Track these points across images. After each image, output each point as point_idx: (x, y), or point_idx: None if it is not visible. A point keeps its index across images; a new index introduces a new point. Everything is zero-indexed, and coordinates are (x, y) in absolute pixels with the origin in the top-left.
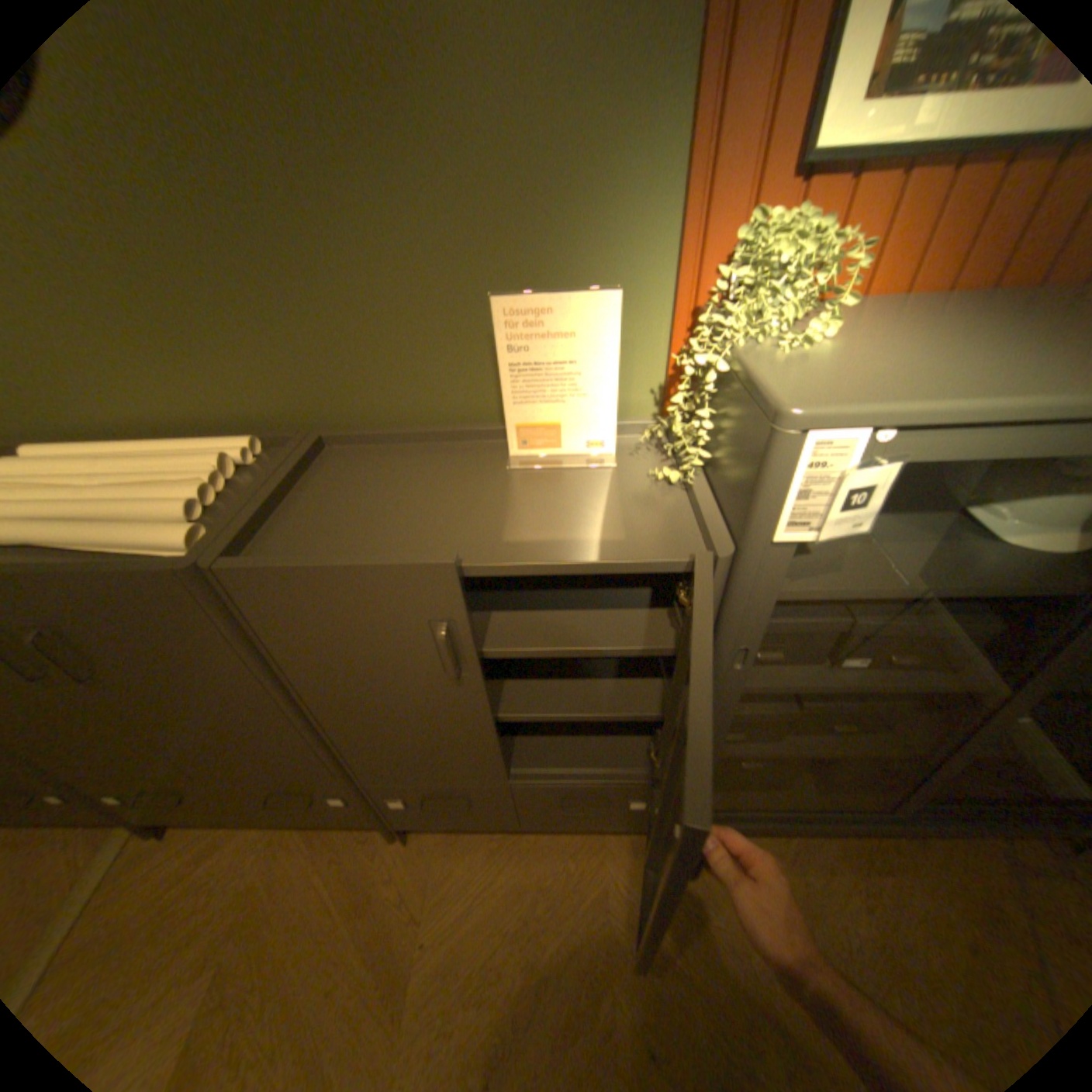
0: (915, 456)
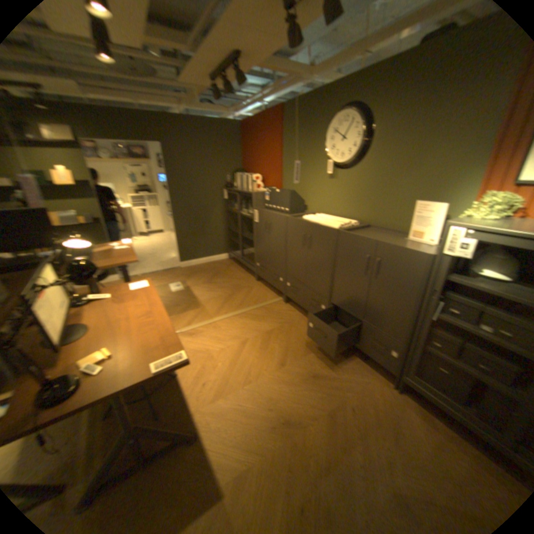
0: (480, 238)
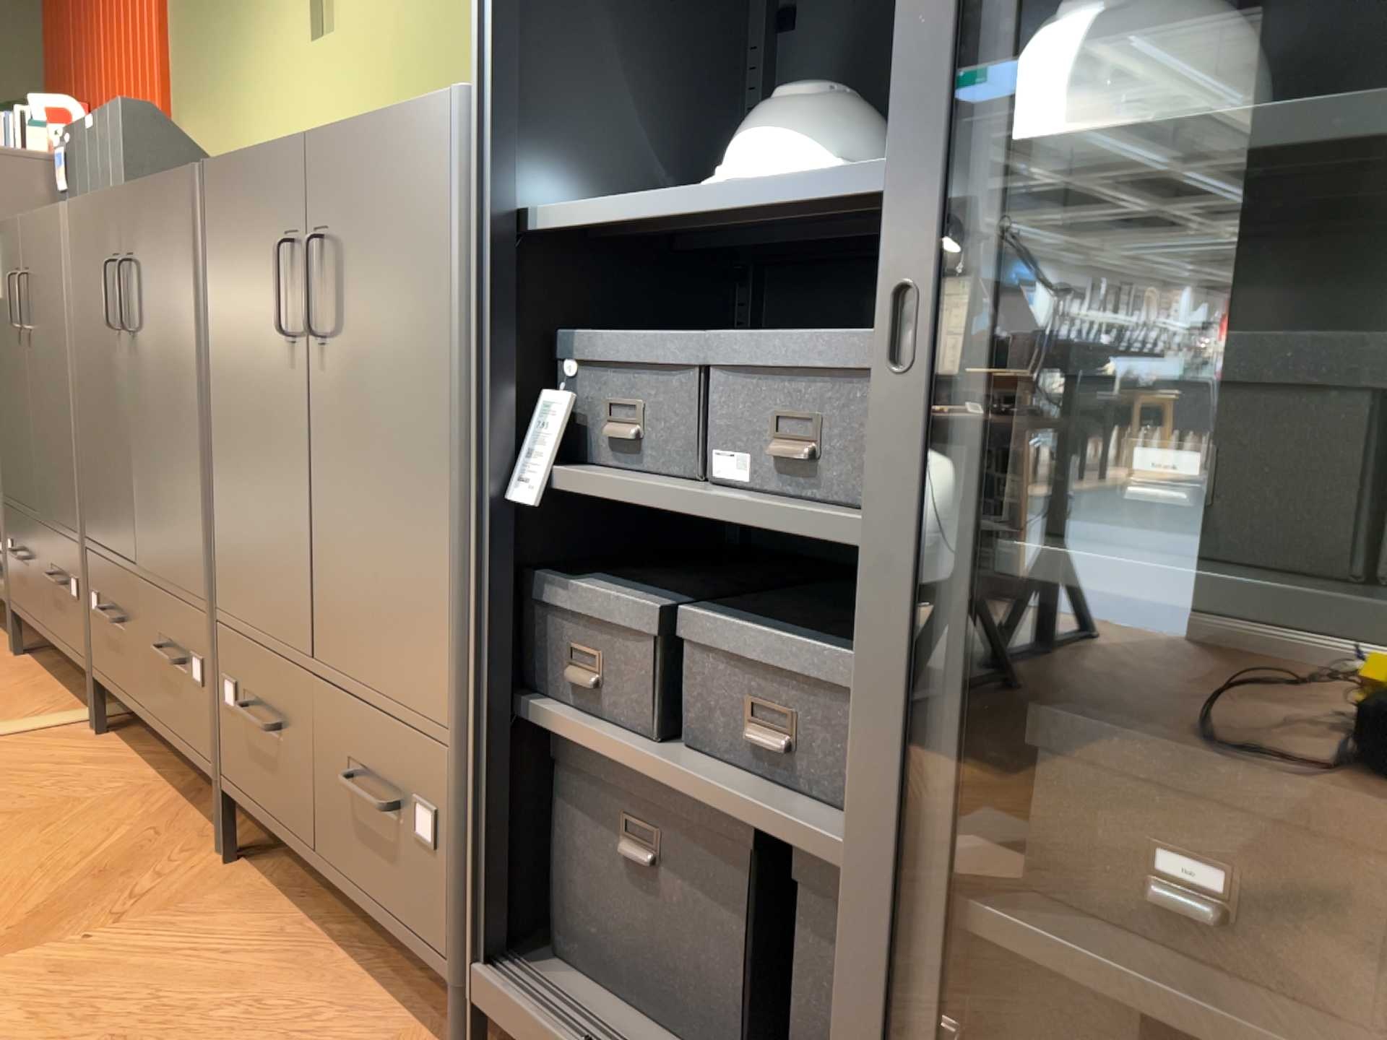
0: None
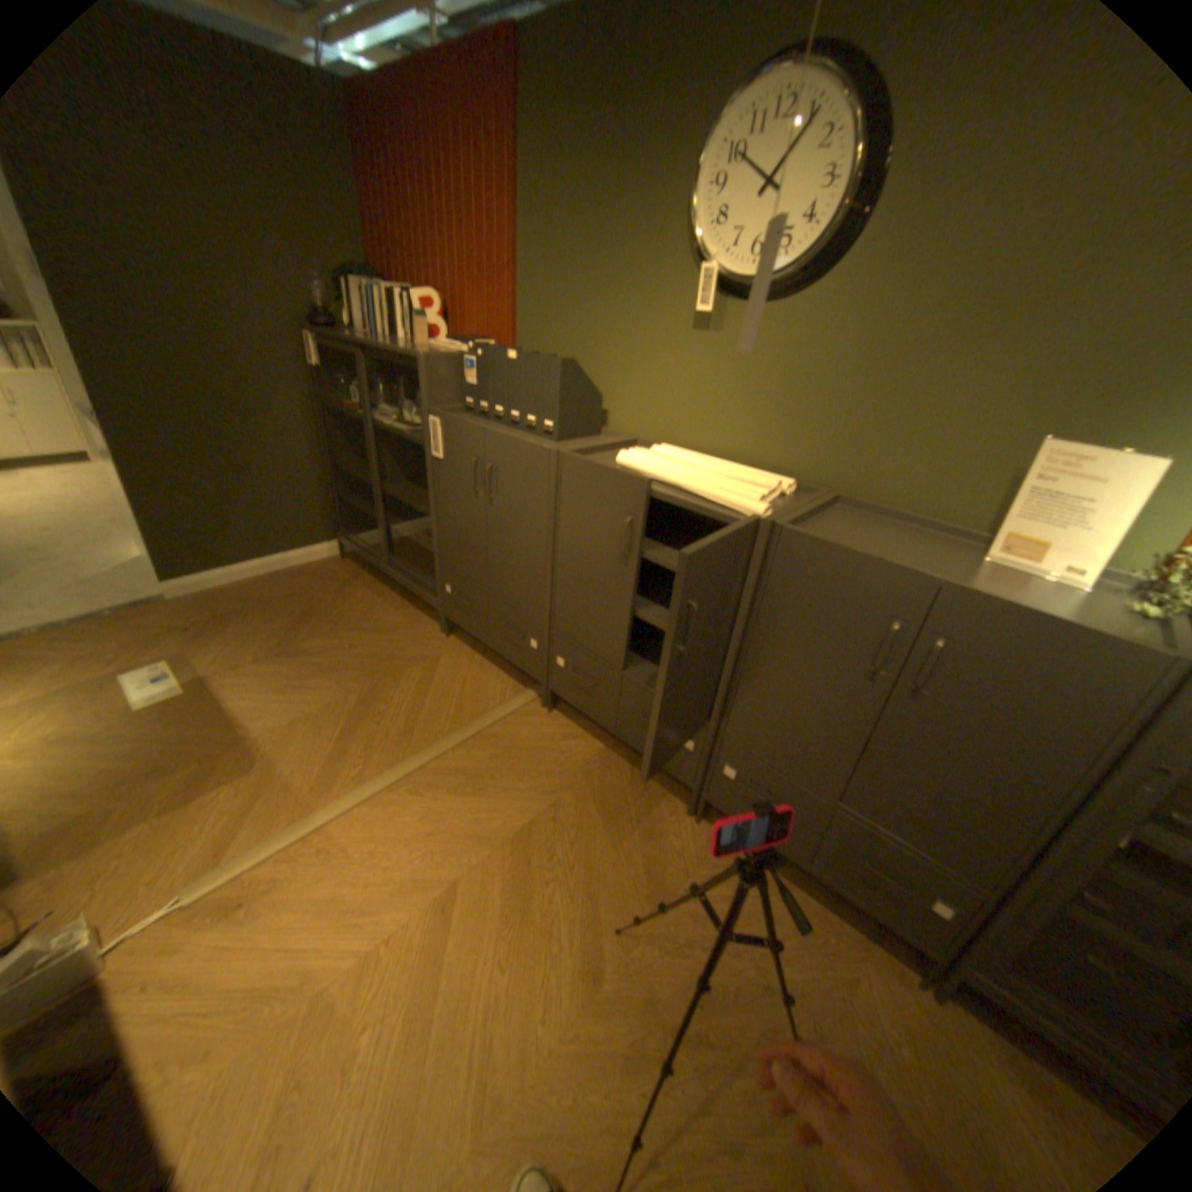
0: None
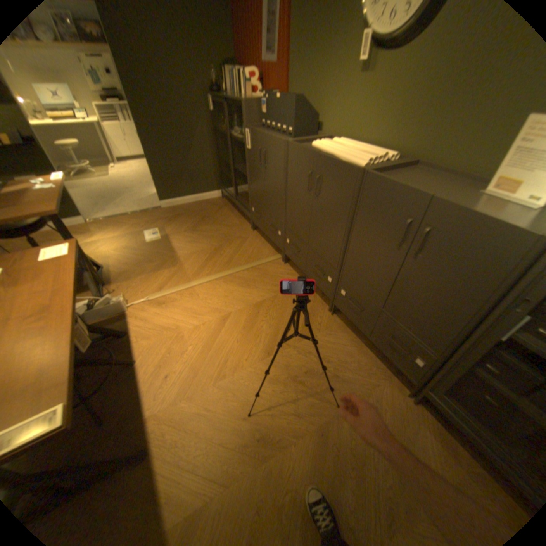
0: None
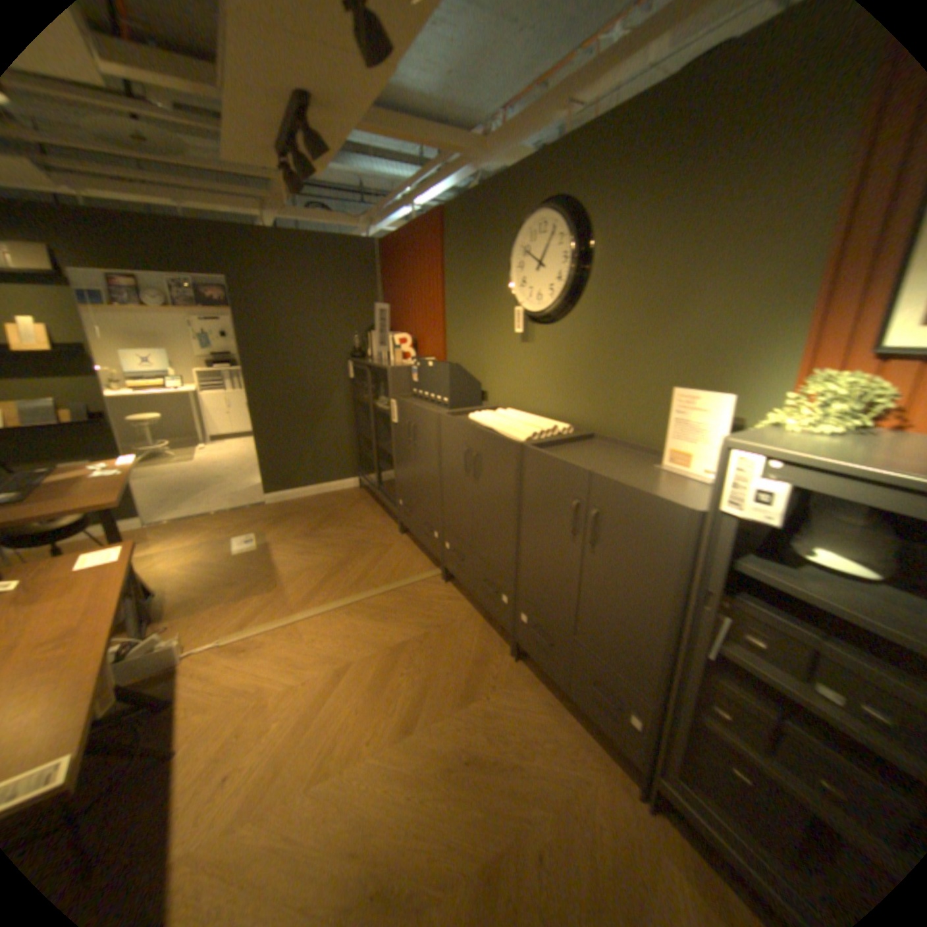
0: (796, 482)
